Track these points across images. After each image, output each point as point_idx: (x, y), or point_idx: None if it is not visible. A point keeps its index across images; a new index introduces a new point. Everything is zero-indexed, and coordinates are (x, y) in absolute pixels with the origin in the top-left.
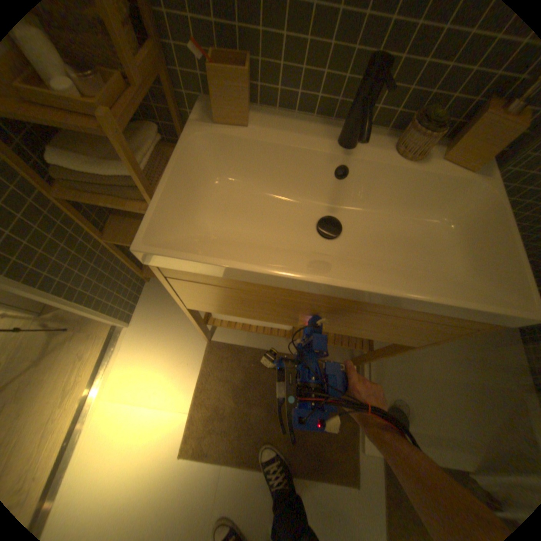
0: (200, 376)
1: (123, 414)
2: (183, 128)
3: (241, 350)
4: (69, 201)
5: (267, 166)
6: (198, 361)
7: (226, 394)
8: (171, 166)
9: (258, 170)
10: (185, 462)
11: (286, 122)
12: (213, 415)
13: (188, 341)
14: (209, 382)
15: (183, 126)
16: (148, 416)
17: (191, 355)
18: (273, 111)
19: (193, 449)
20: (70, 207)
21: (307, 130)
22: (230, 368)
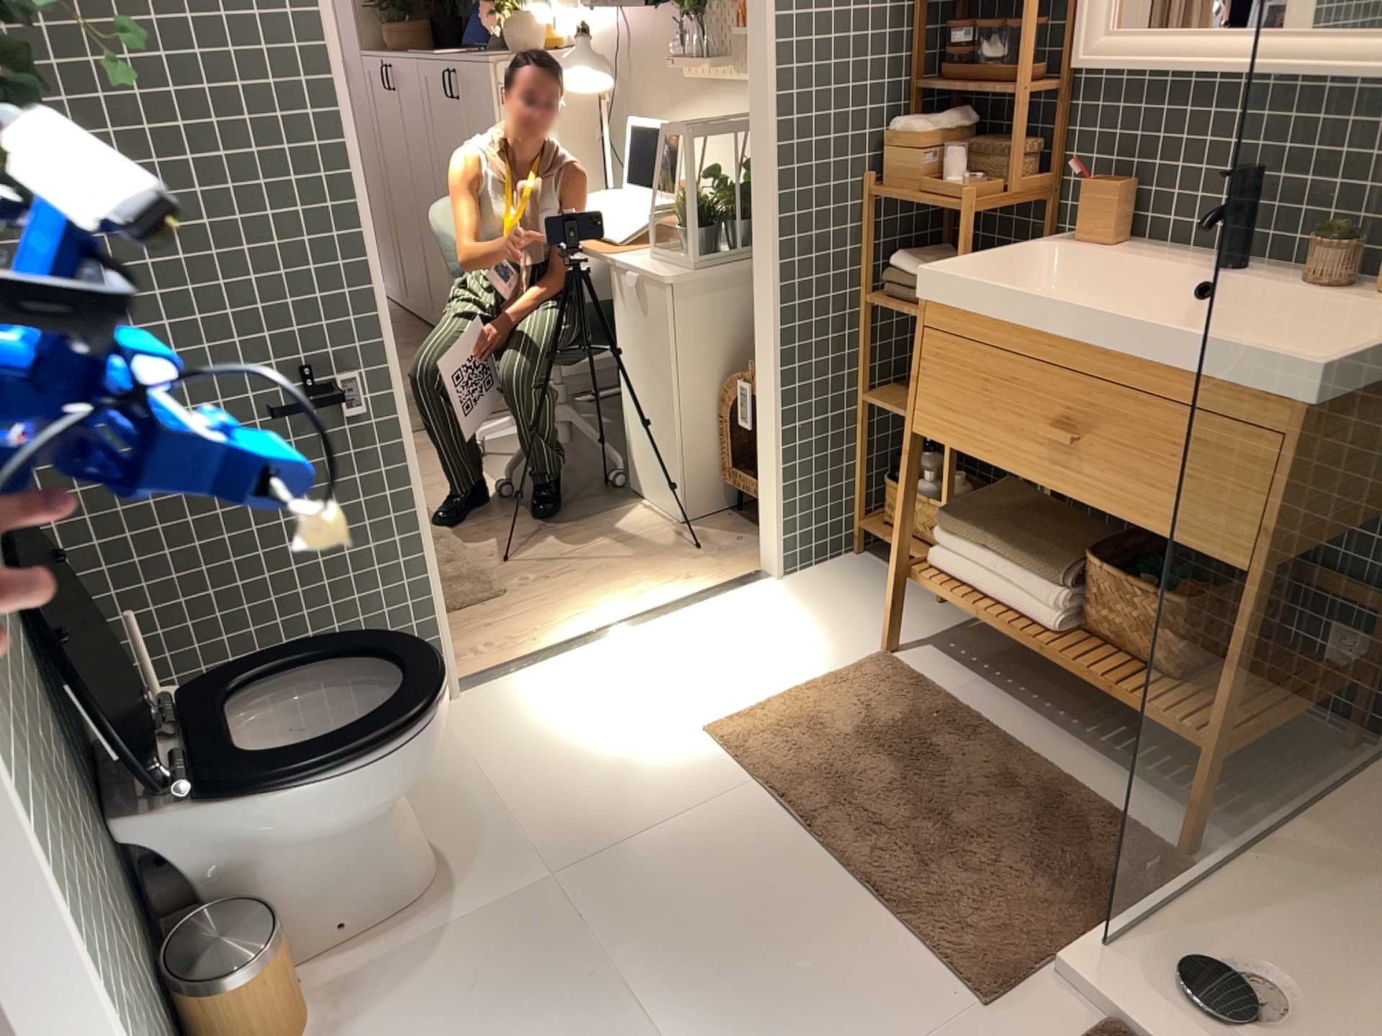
0: (835, 677)
1: (688, 649)
2: (1039, 243)
3: (938, 689)
4: (874, 330)
5: (1117, 292)
6: (850, 661)
7: (856, 717)
8: (1003, 257)
9: (1105, 298)
10: (715, 742)
11: (1169, 258)
12: (809, 724)
13: (857, 637)
14: (842, 690)
15: (1040, 242)
16: (717, 670)
17: (844, 650)
18: (1161, 251)
19: (739, 738)
20: (870, 336)
21: (1188, 264)
22: (894, 696)
